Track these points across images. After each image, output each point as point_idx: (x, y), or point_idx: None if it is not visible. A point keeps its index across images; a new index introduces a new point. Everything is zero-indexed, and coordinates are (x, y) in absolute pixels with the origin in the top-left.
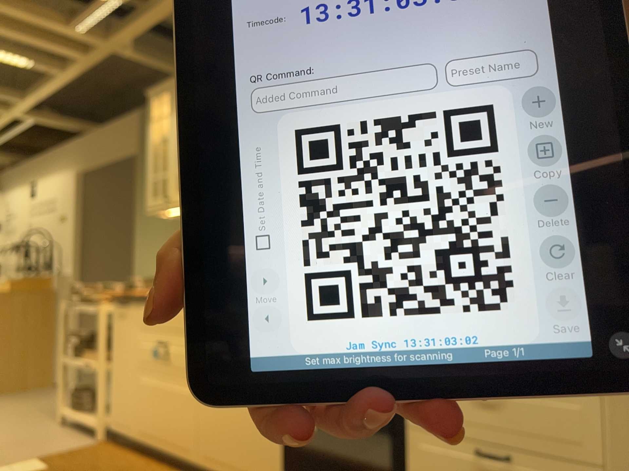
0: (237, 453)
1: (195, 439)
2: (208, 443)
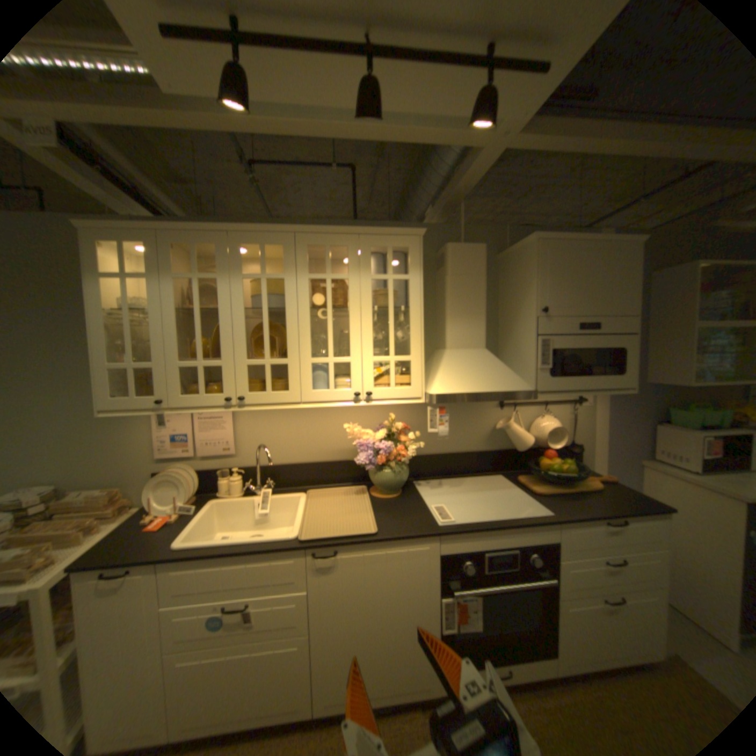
0: (382, 682)
1: (311, 693)
2: (335, 689)
